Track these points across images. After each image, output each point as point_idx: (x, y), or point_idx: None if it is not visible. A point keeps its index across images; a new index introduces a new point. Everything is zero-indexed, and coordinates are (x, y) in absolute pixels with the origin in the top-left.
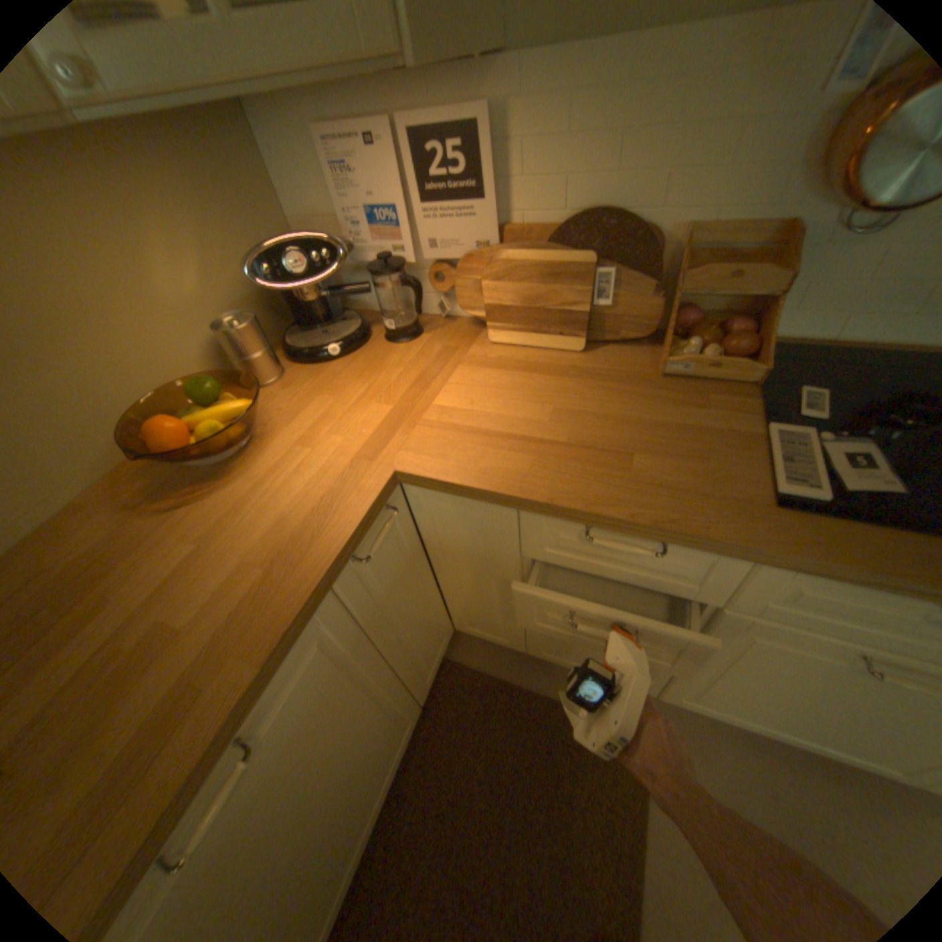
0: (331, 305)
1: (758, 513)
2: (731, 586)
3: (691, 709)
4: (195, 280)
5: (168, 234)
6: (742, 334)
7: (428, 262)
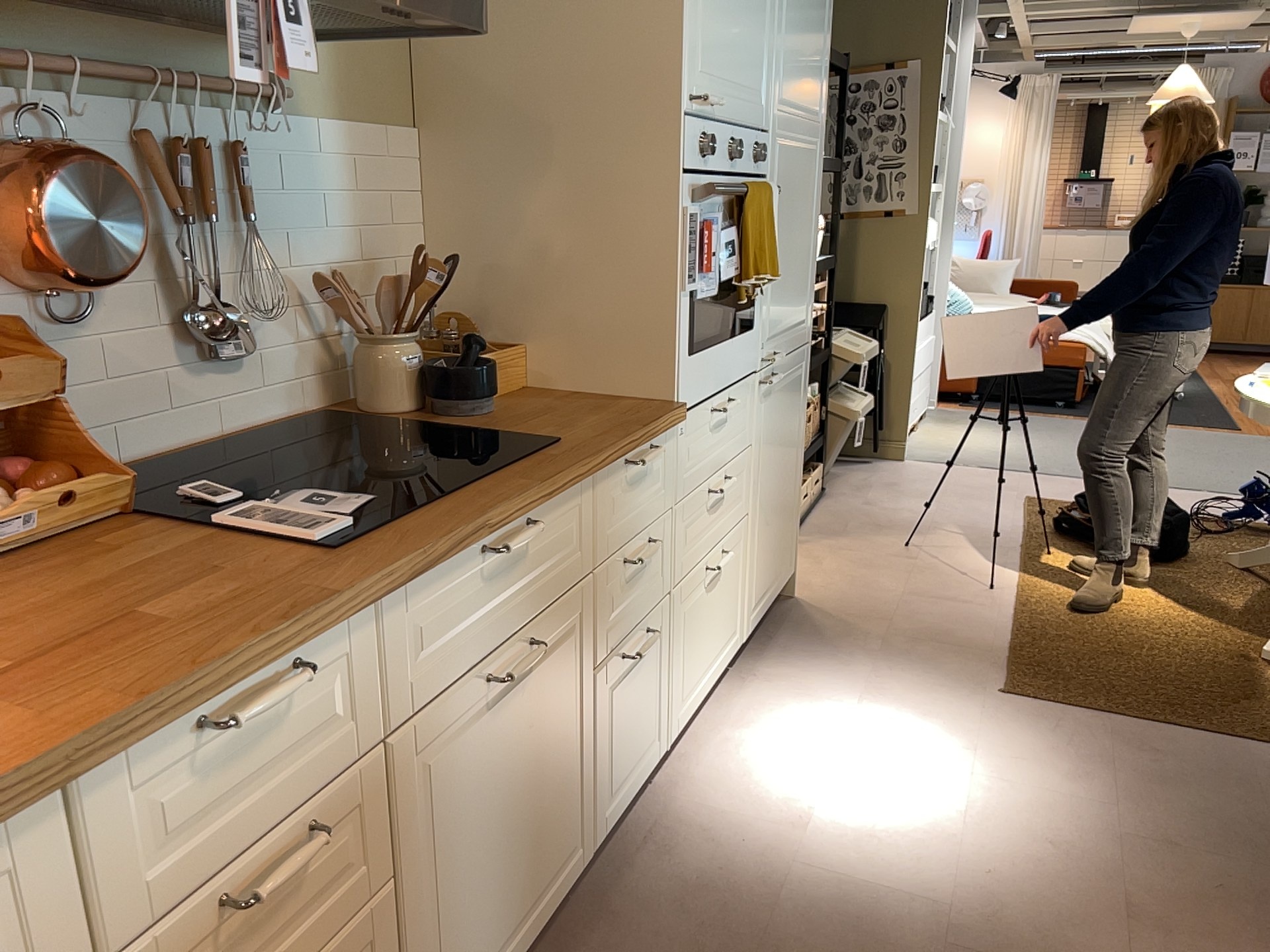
0: None
1: (325, 566)
2: (367, 692)
3: None
4: None
5: None
6: (41, 469)
7: None
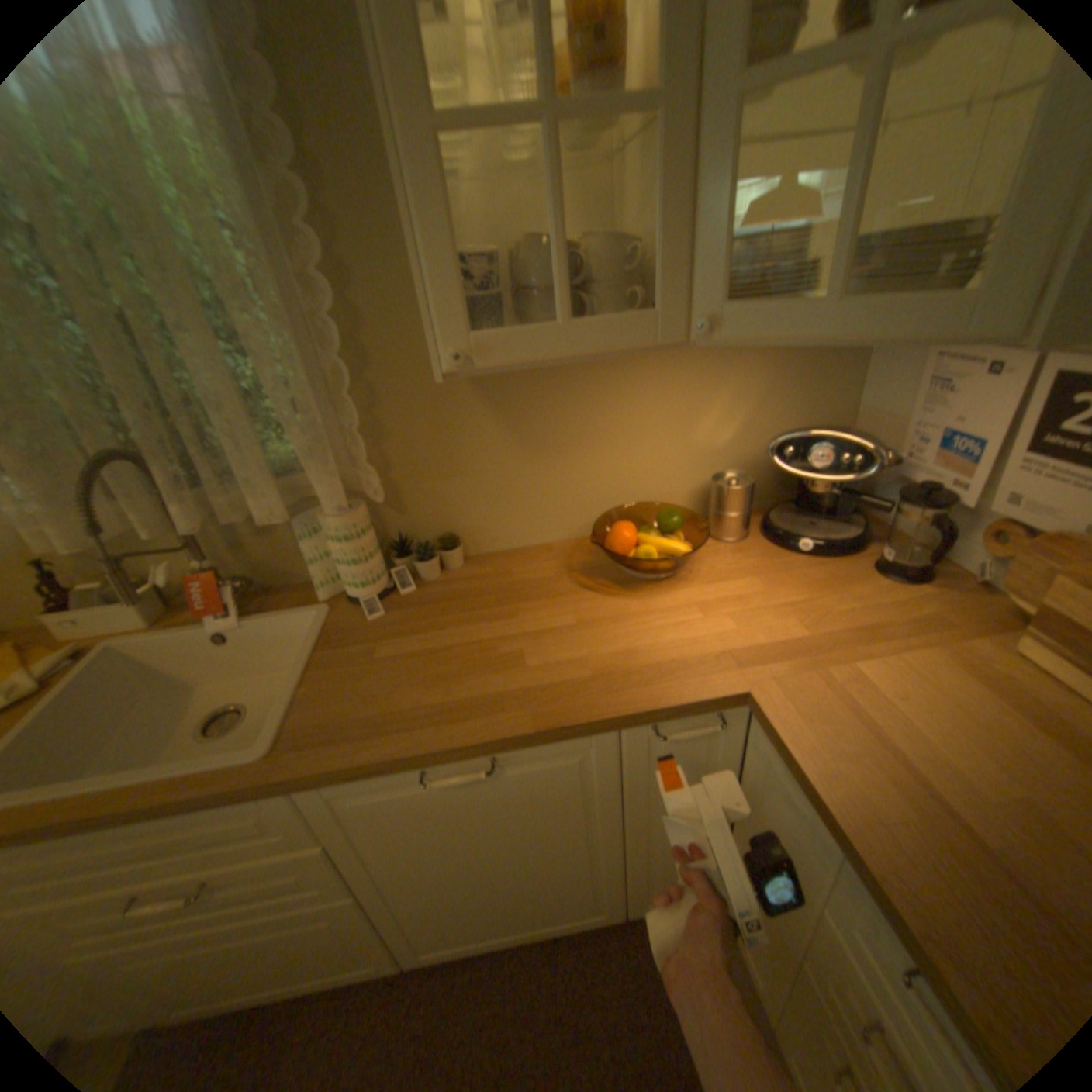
0: (844, 500)
1: None
2: None
3: None
4: (730, 434)
5: (734, 396)
6: None
7: (1000, 512)
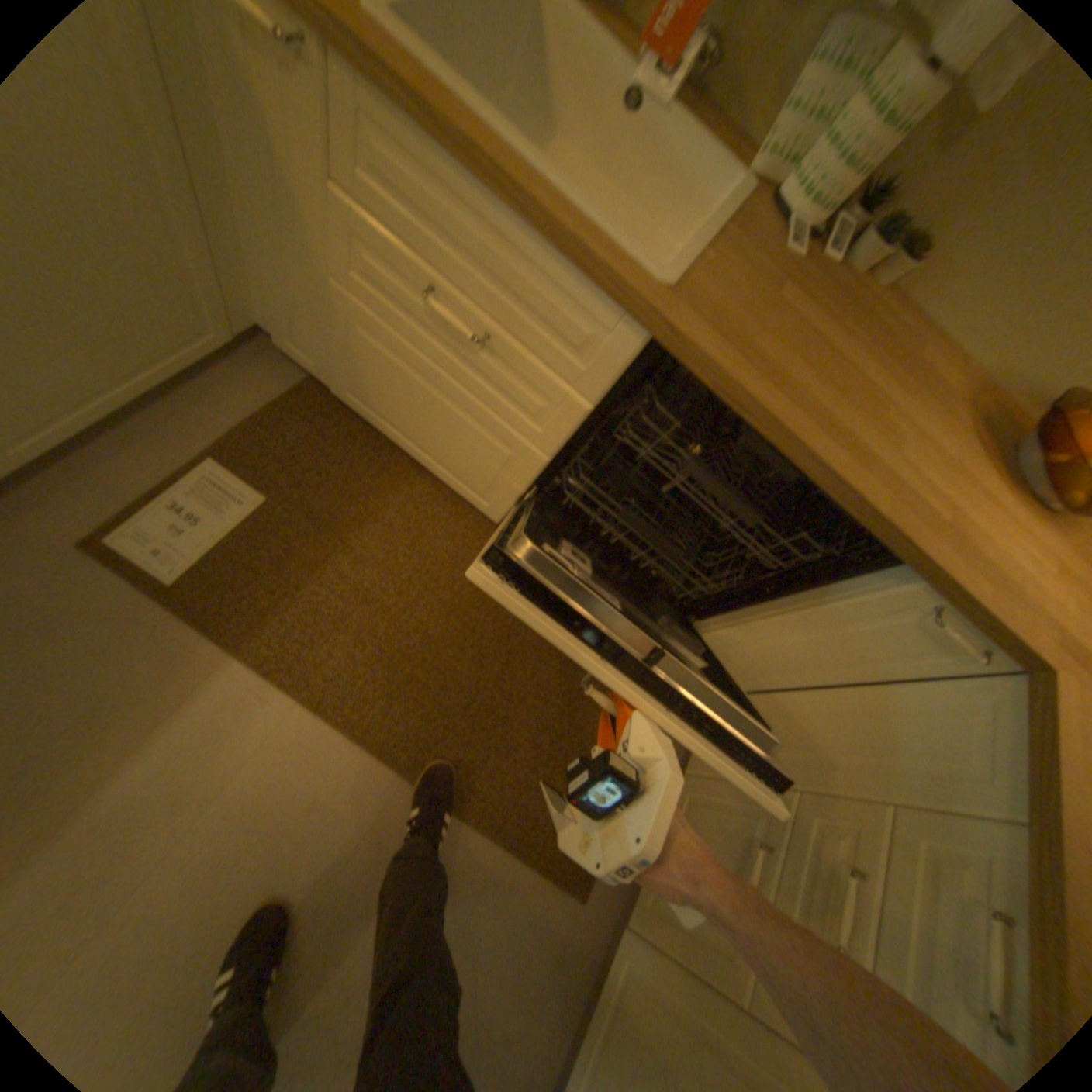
0: None
1: None
2: None
3: (612, 971)
4: None
5: None
6: None
7: None
